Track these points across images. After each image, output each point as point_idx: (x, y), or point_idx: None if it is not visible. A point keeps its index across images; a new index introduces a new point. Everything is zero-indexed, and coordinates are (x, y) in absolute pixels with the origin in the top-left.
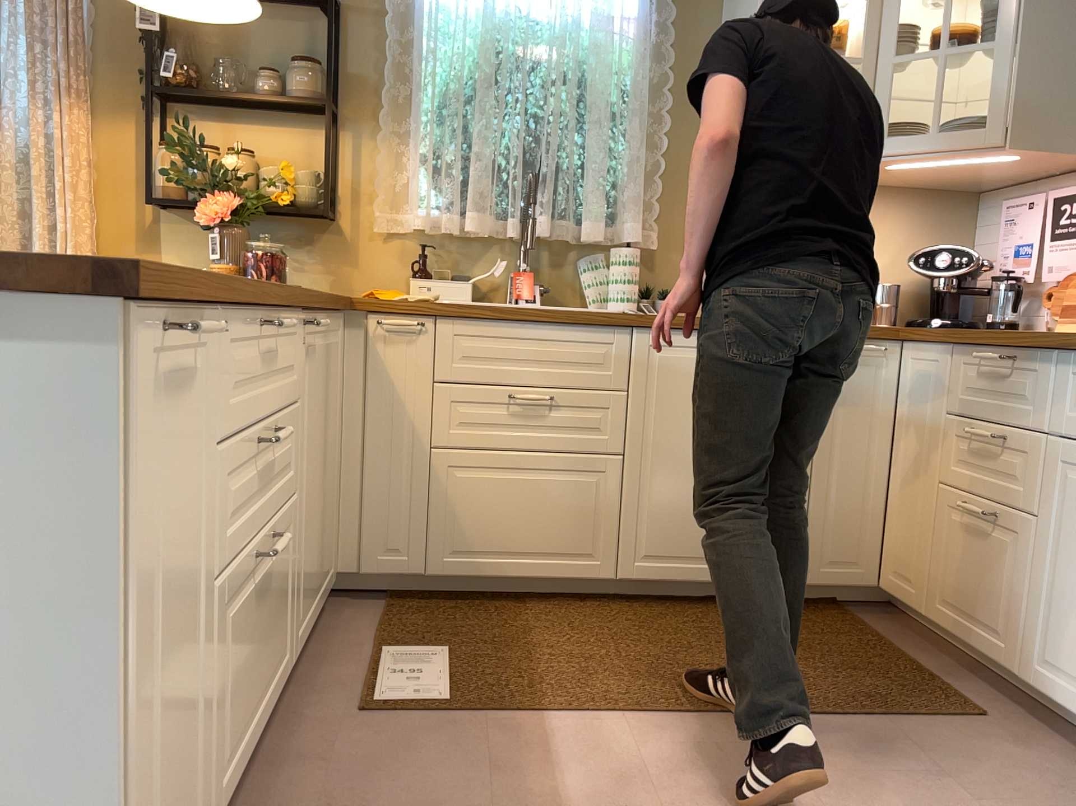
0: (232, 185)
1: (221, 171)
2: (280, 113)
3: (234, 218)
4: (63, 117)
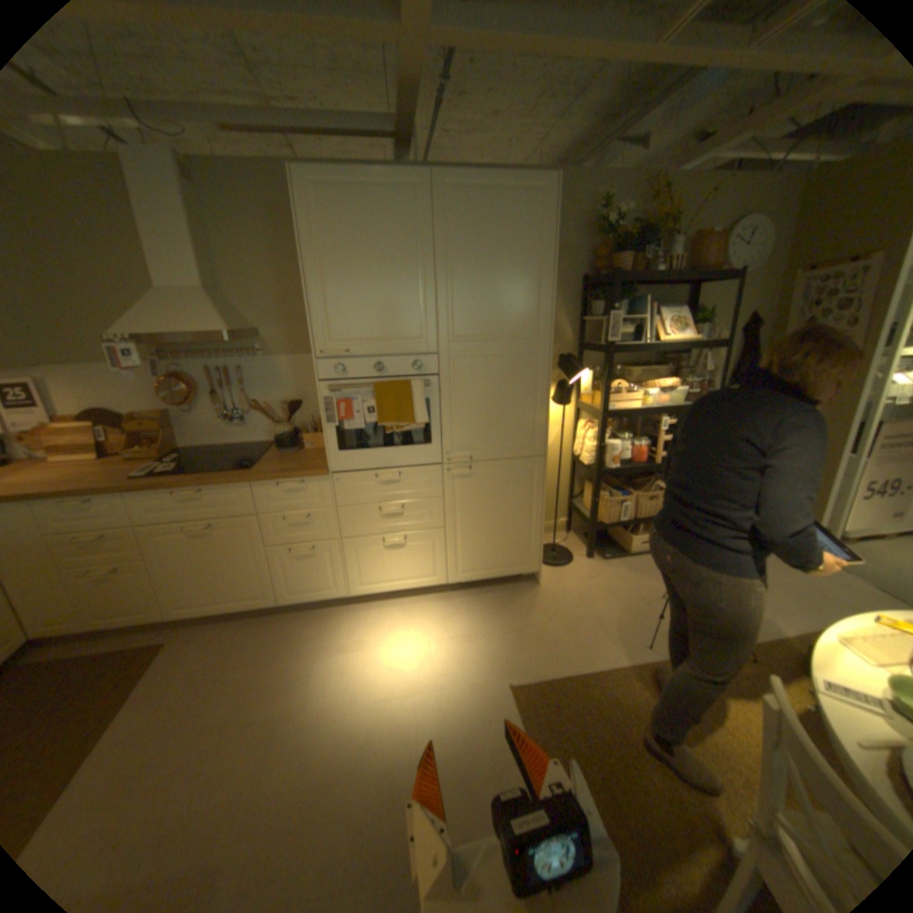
0: None
1: None
2: None
3: None
4: None
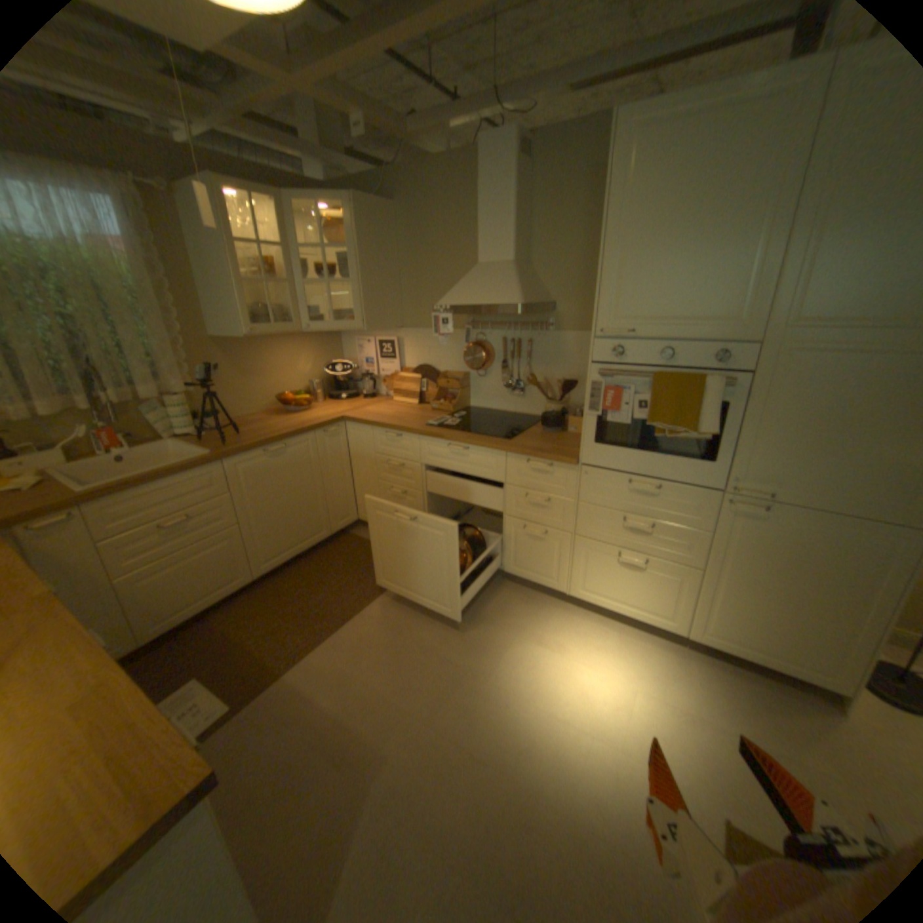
0: None
1: None
2: None
3: None
4: None
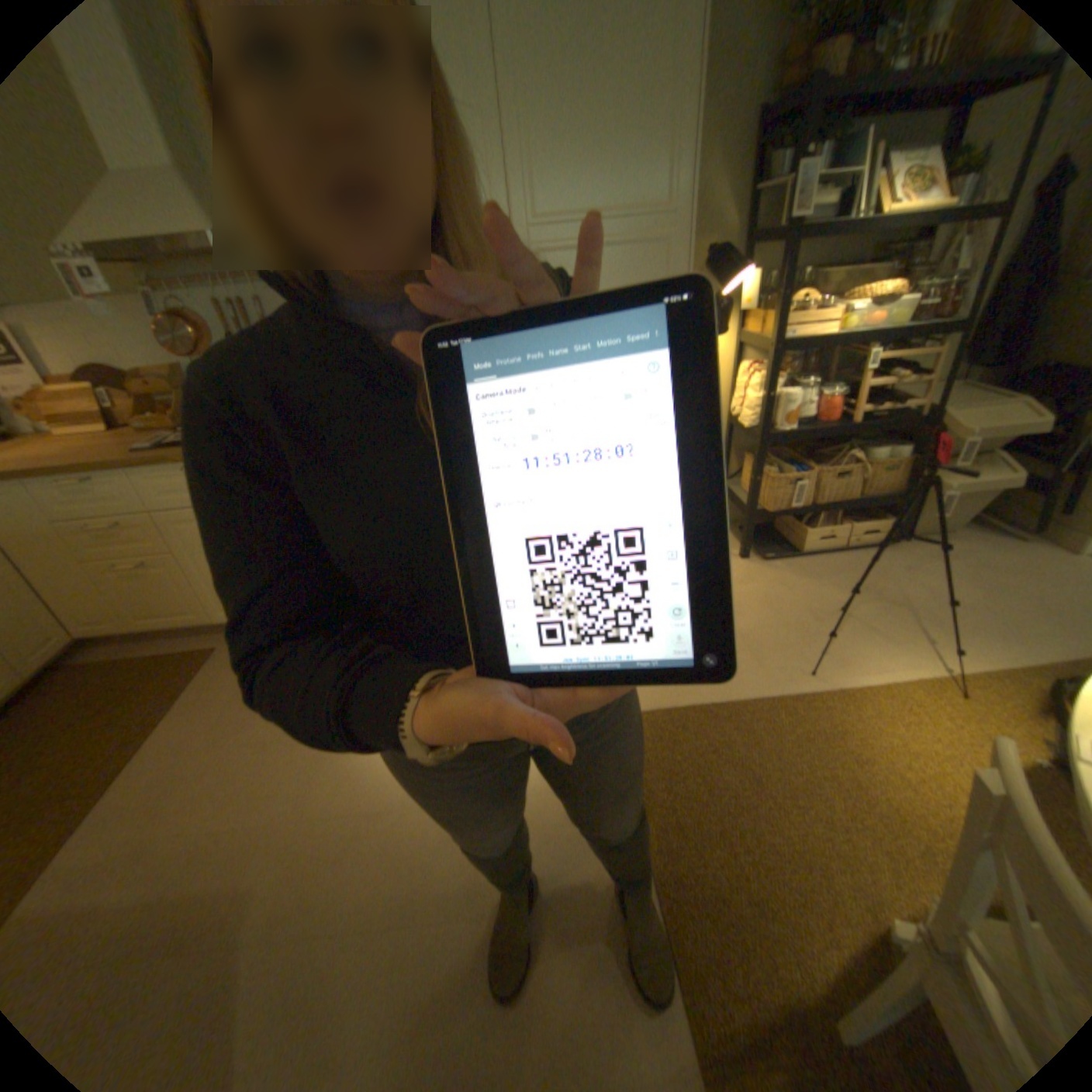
0: None
1: None
2: None
3: None
4: None
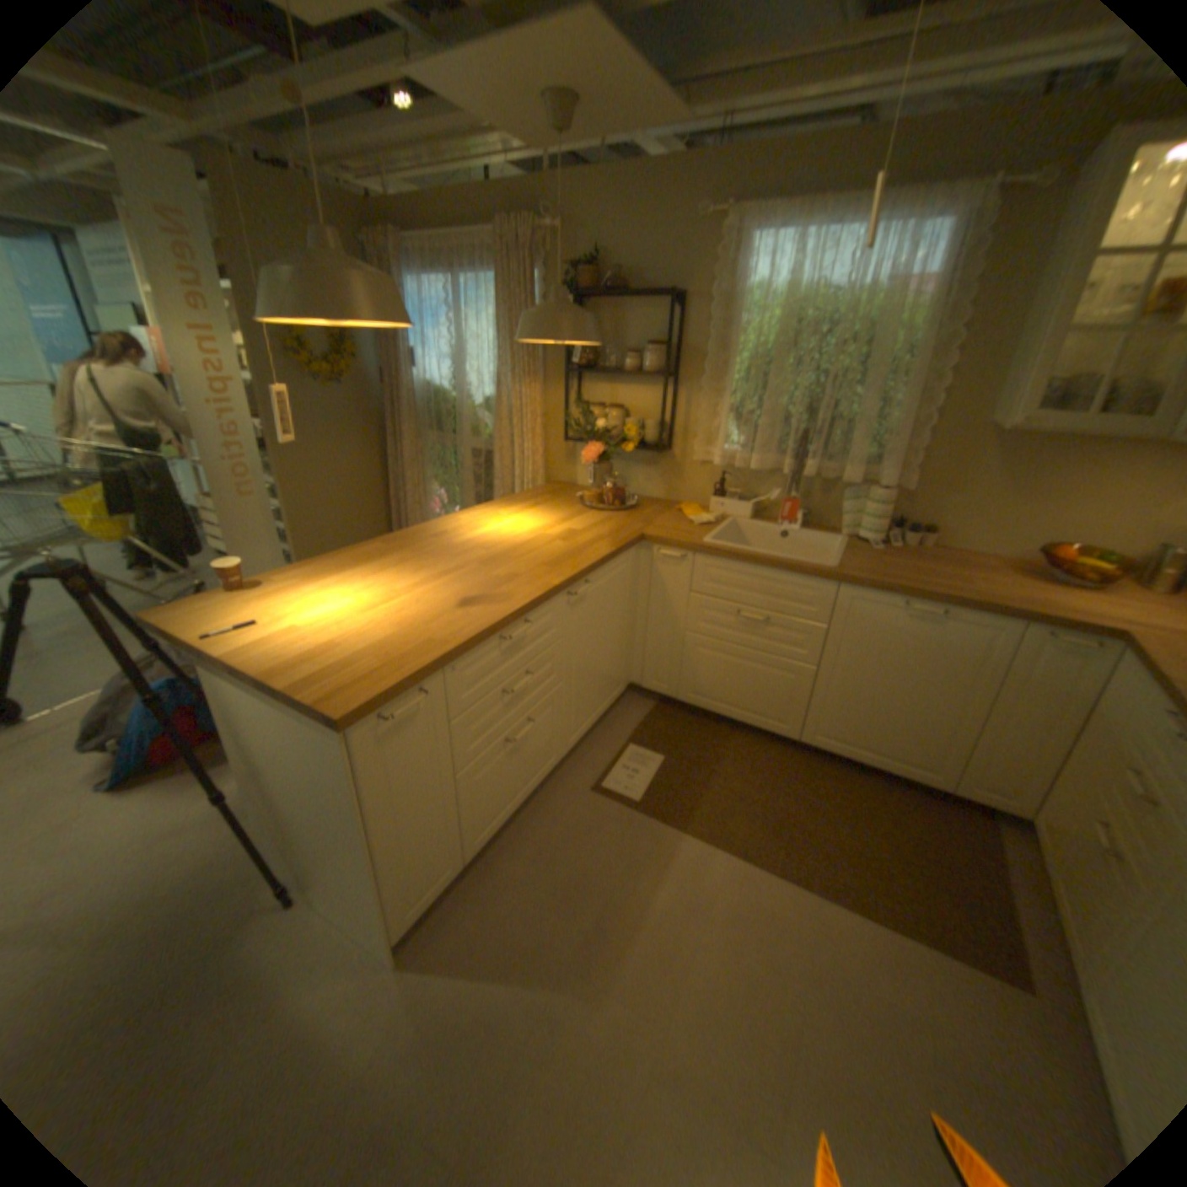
0: (600, 436)
1: (593, 429)
2: (639, 376)
3: (600, 457)
4: (522, 389)
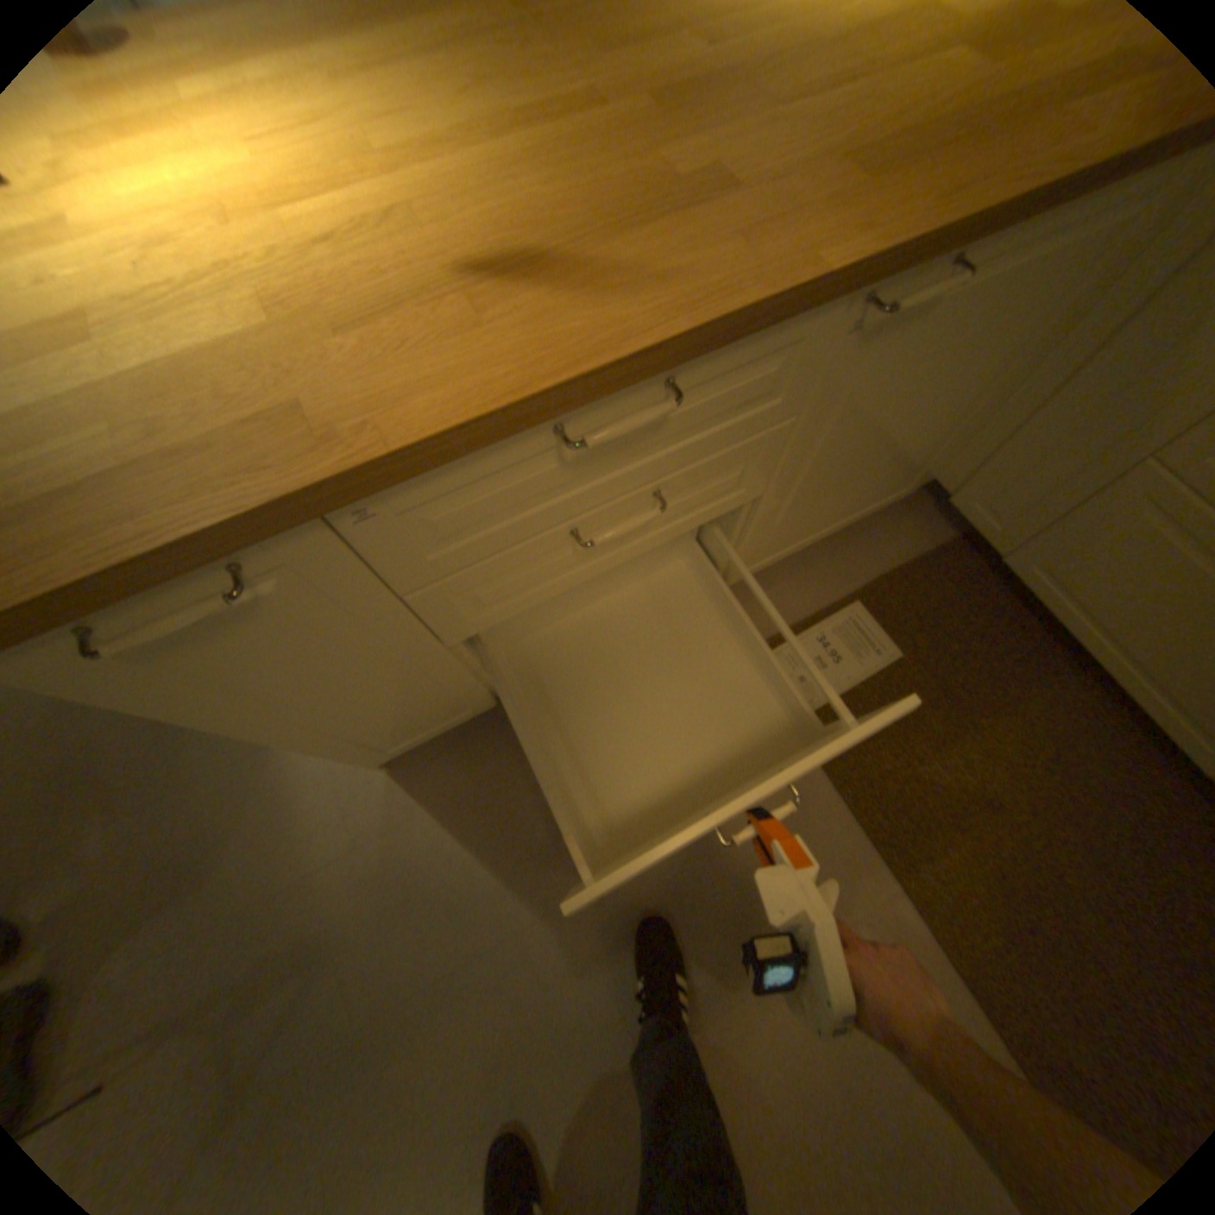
0: None
1: None
2: None
3: None
4: None
